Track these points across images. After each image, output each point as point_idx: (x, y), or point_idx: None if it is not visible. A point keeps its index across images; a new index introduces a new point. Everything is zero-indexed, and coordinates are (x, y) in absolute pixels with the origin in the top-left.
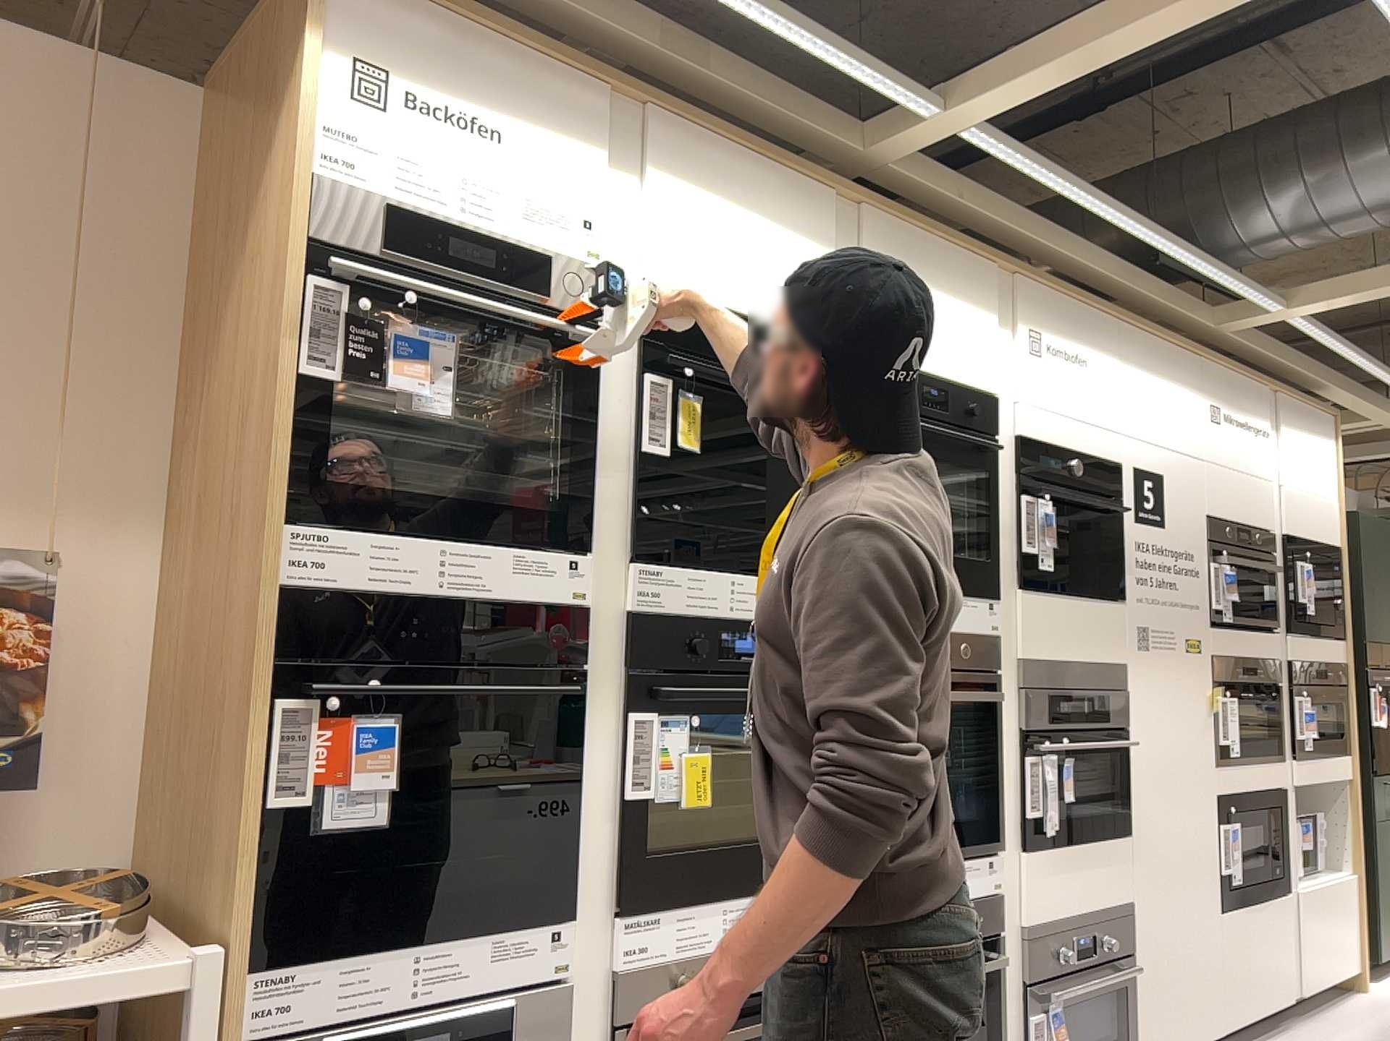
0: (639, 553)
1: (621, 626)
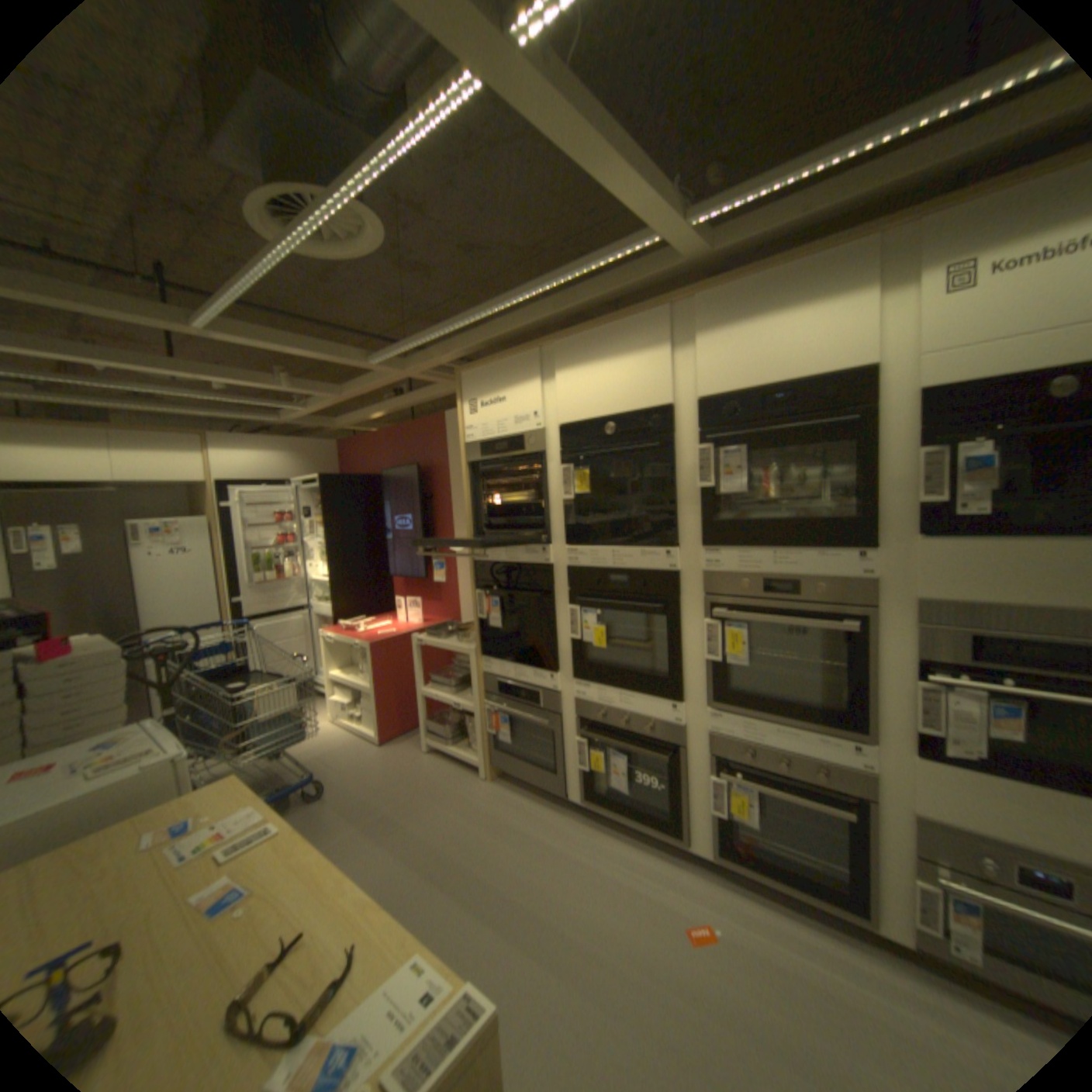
0: (569, 544)
1: (565, 574)
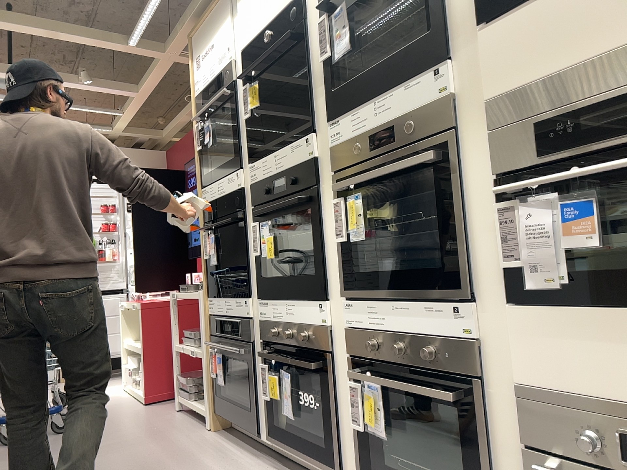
0: (251, 160)
1: (250, 192)
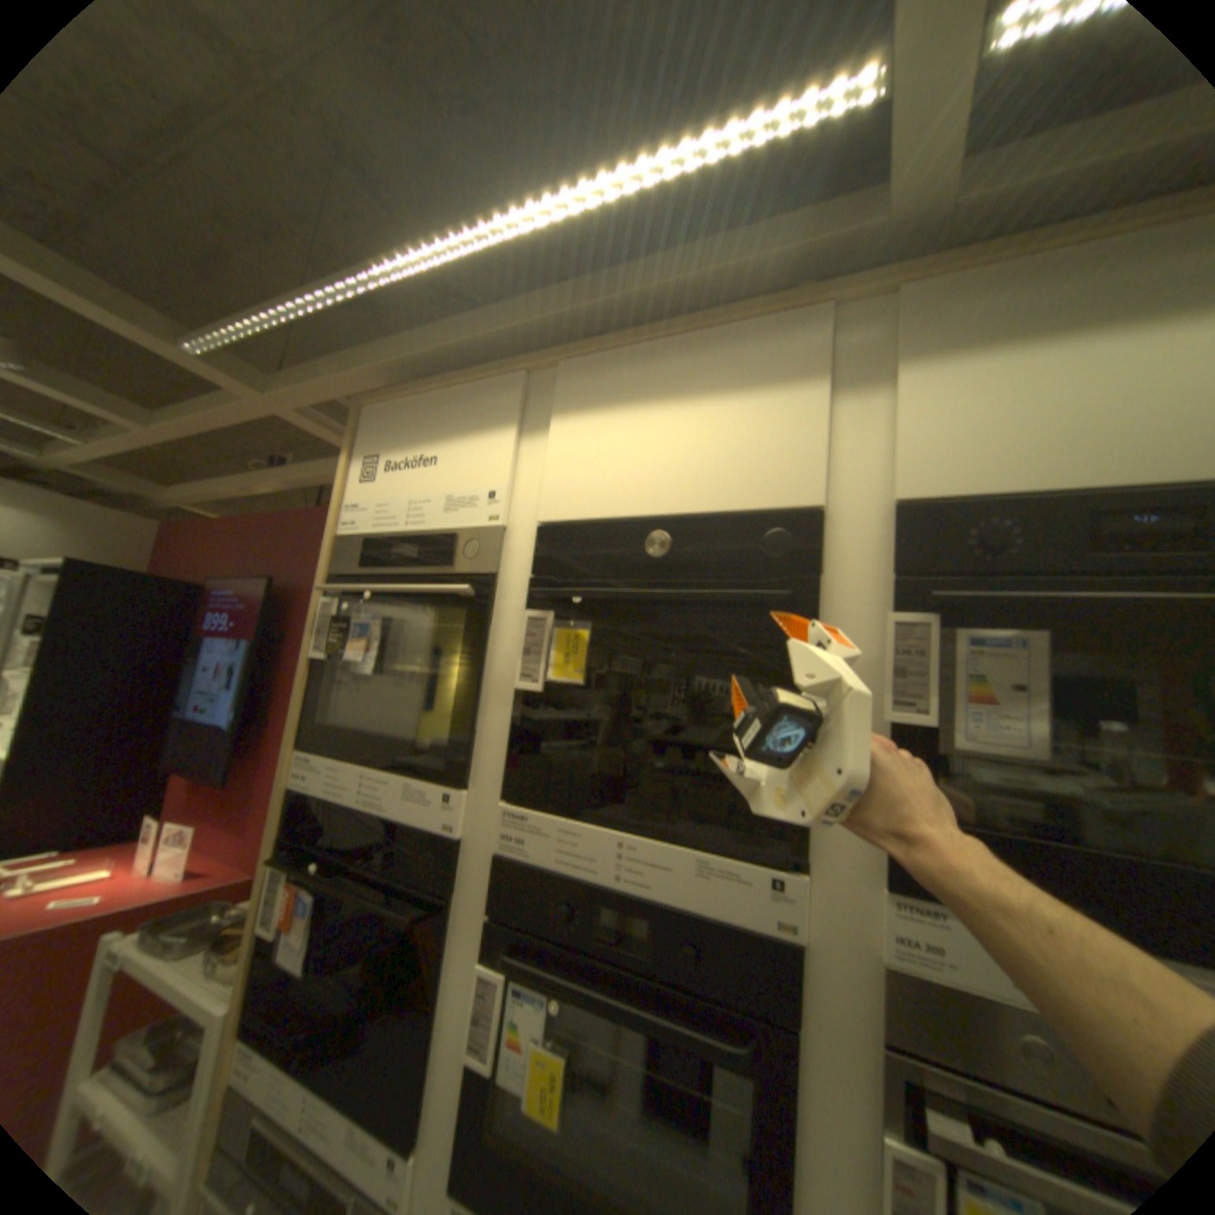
0: (514, 794)
1: (489, 869)
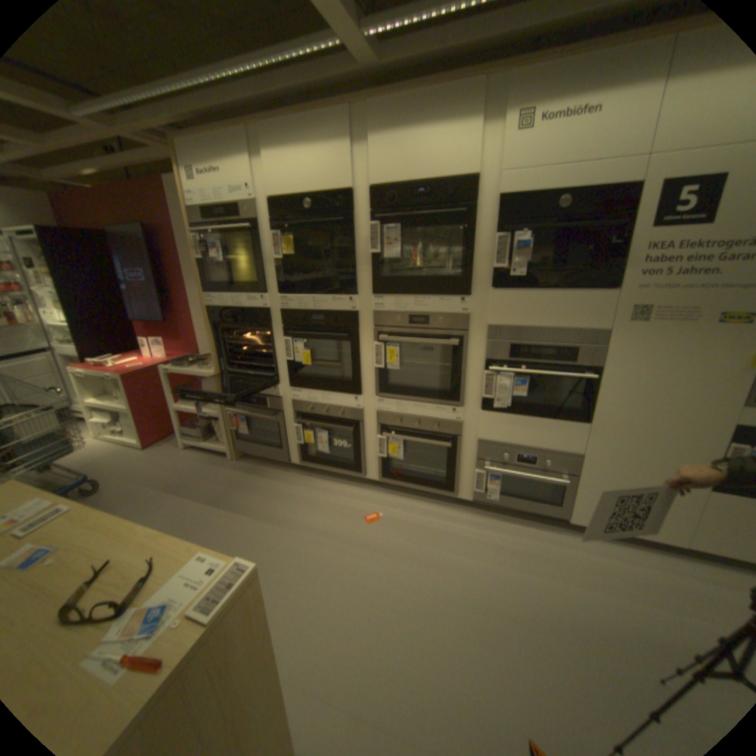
0: (281, 293)
1: (279, 315)
